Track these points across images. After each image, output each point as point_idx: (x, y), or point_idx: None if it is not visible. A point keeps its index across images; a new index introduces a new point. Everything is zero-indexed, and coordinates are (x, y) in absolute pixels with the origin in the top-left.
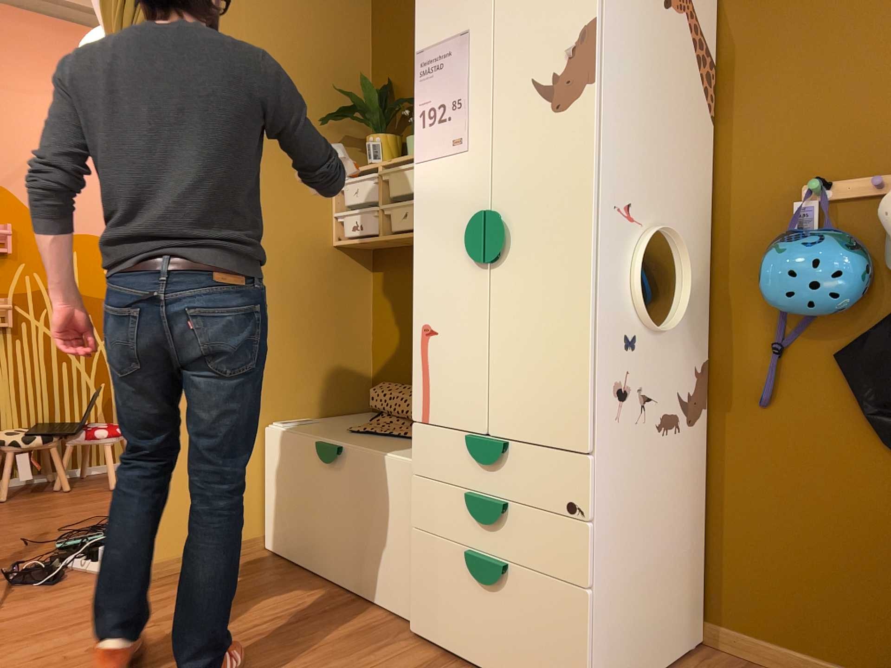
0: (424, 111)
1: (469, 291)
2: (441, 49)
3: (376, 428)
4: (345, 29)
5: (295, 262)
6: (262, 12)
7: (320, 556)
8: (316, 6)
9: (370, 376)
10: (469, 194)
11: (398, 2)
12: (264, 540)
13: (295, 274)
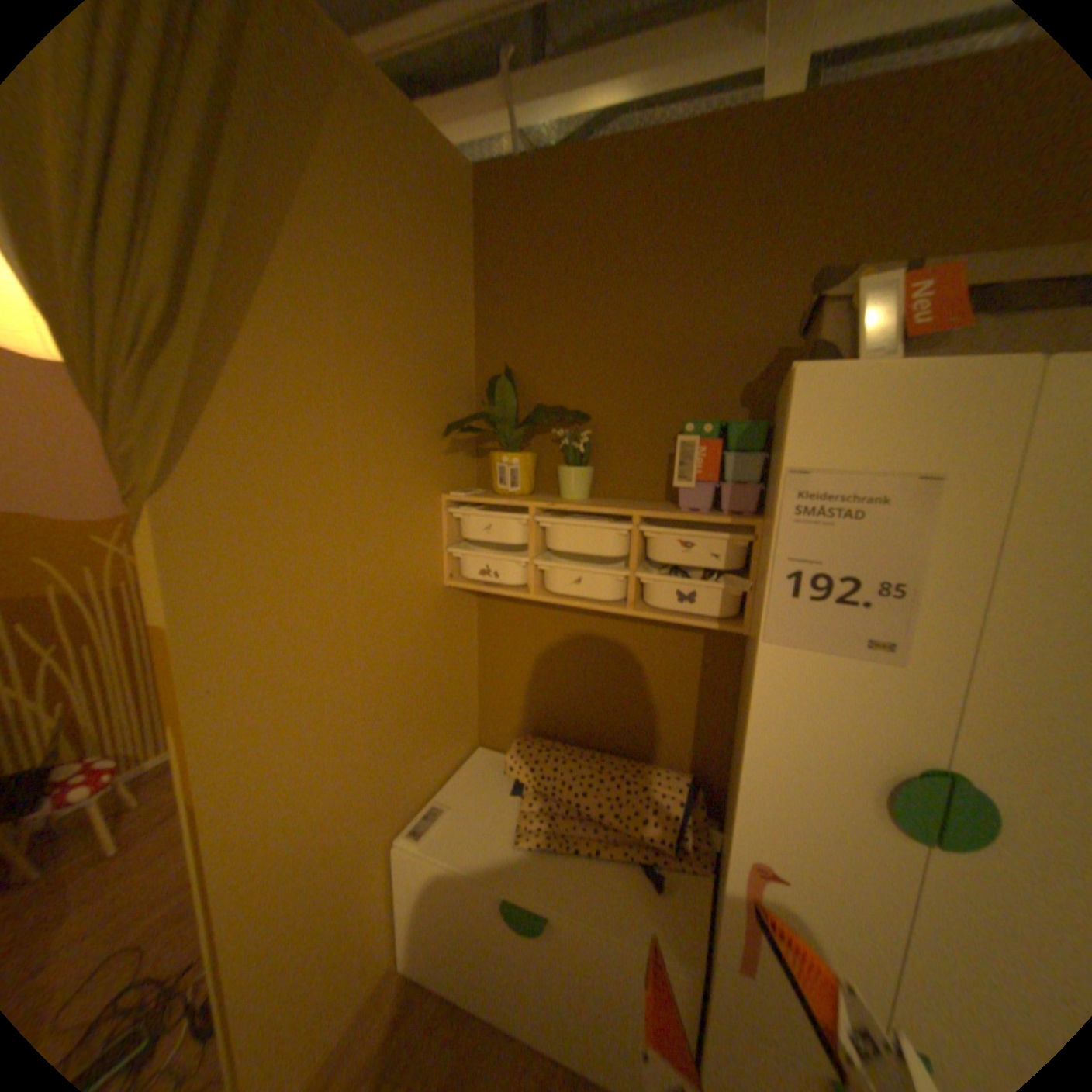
0: (799, 570)
1: (875, 859)
2: (861, 482)
3: (544, 831)
4: (449, 285)
5: (409, 626)
6: (351, 257)
7: (505, 1012)
8: (418, 249)
9: (478, 708)
10: (901, 731)
11: (525, 258)
12: (397, 962)
13: (410, 642)
